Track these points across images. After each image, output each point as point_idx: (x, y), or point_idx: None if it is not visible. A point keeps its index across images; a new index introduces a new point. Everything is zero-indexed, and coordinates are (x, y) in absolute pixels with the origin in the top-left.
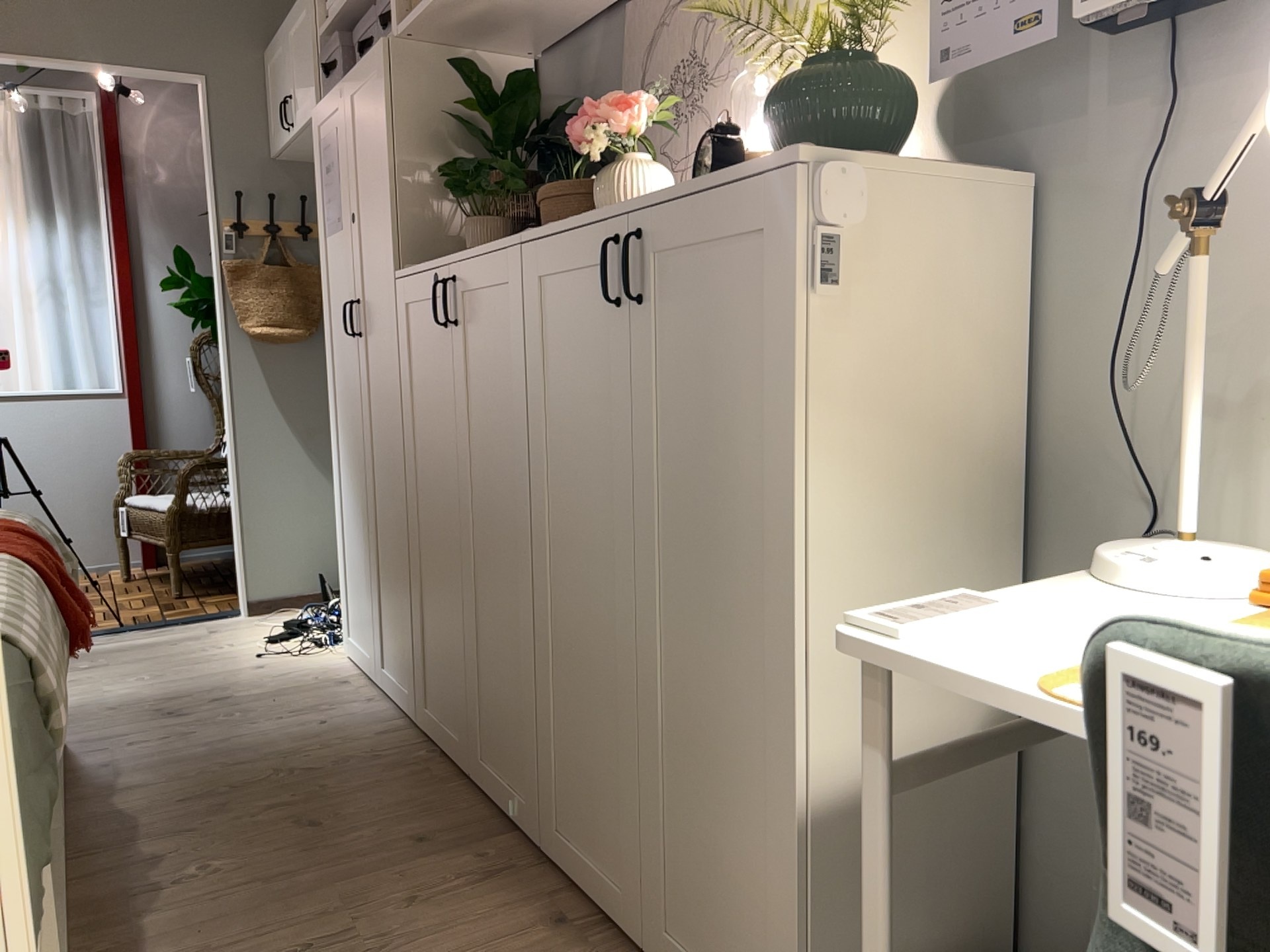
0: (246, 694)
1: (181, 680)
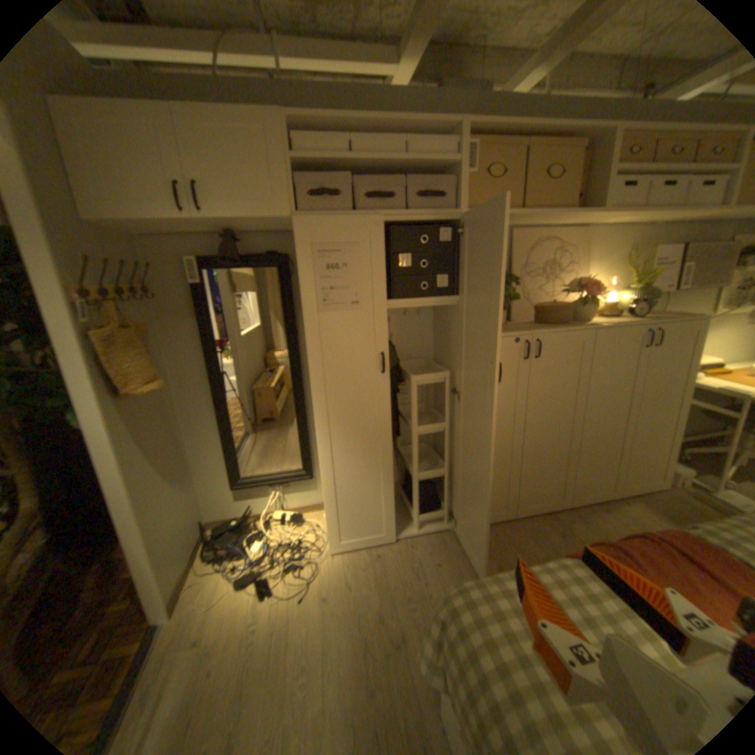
0: (375, 604)
1: (325, 650)
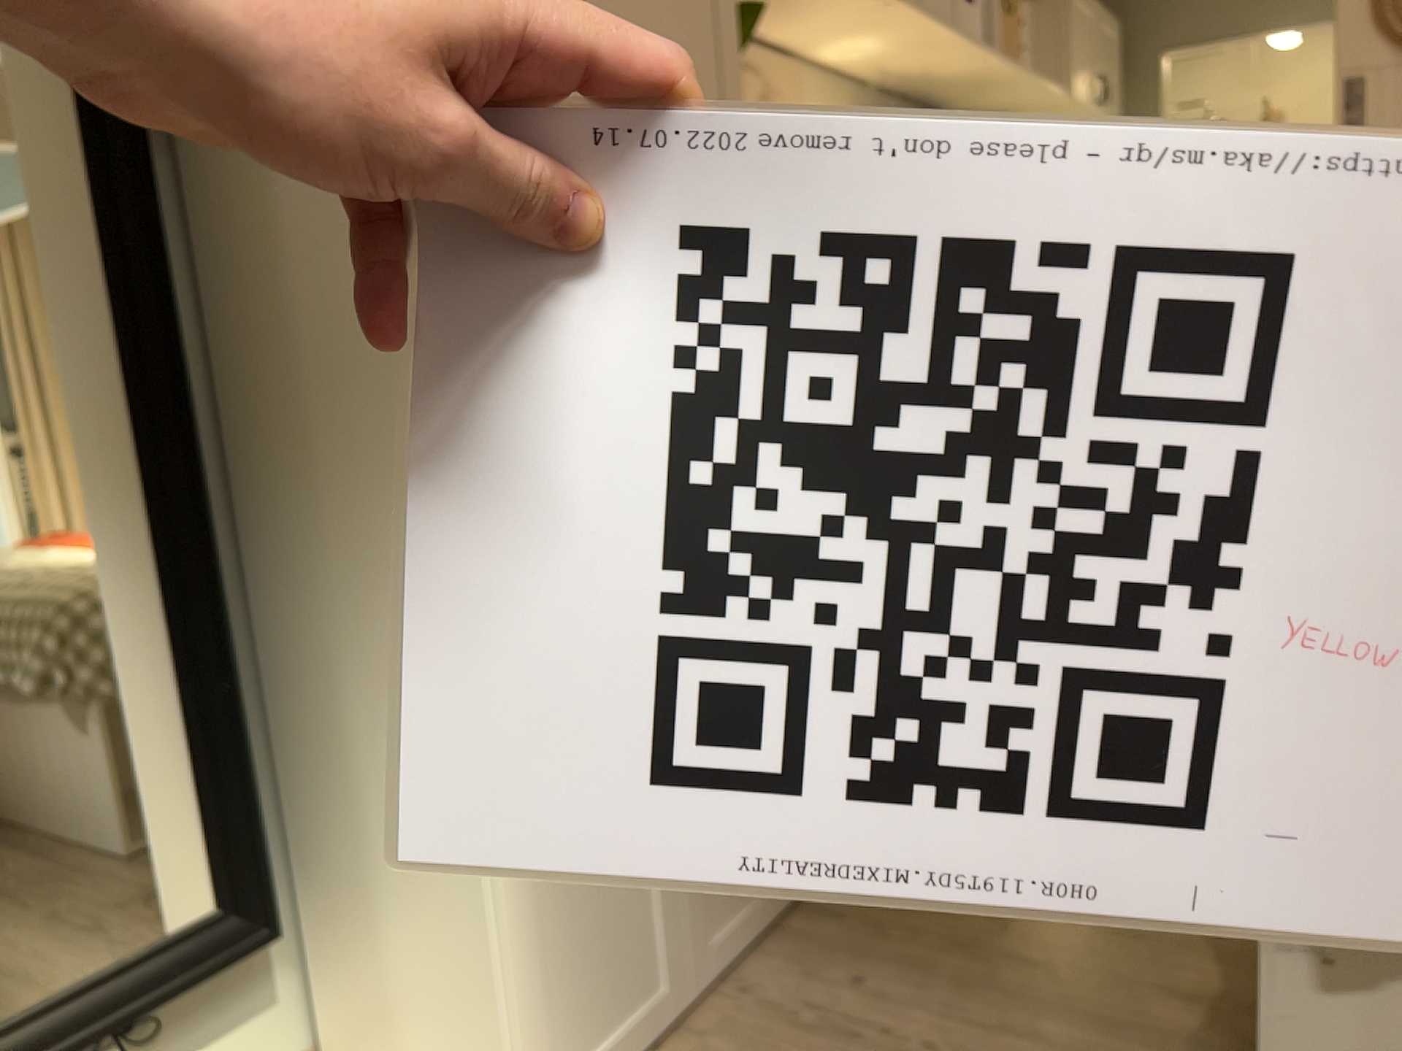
0: None
1: None
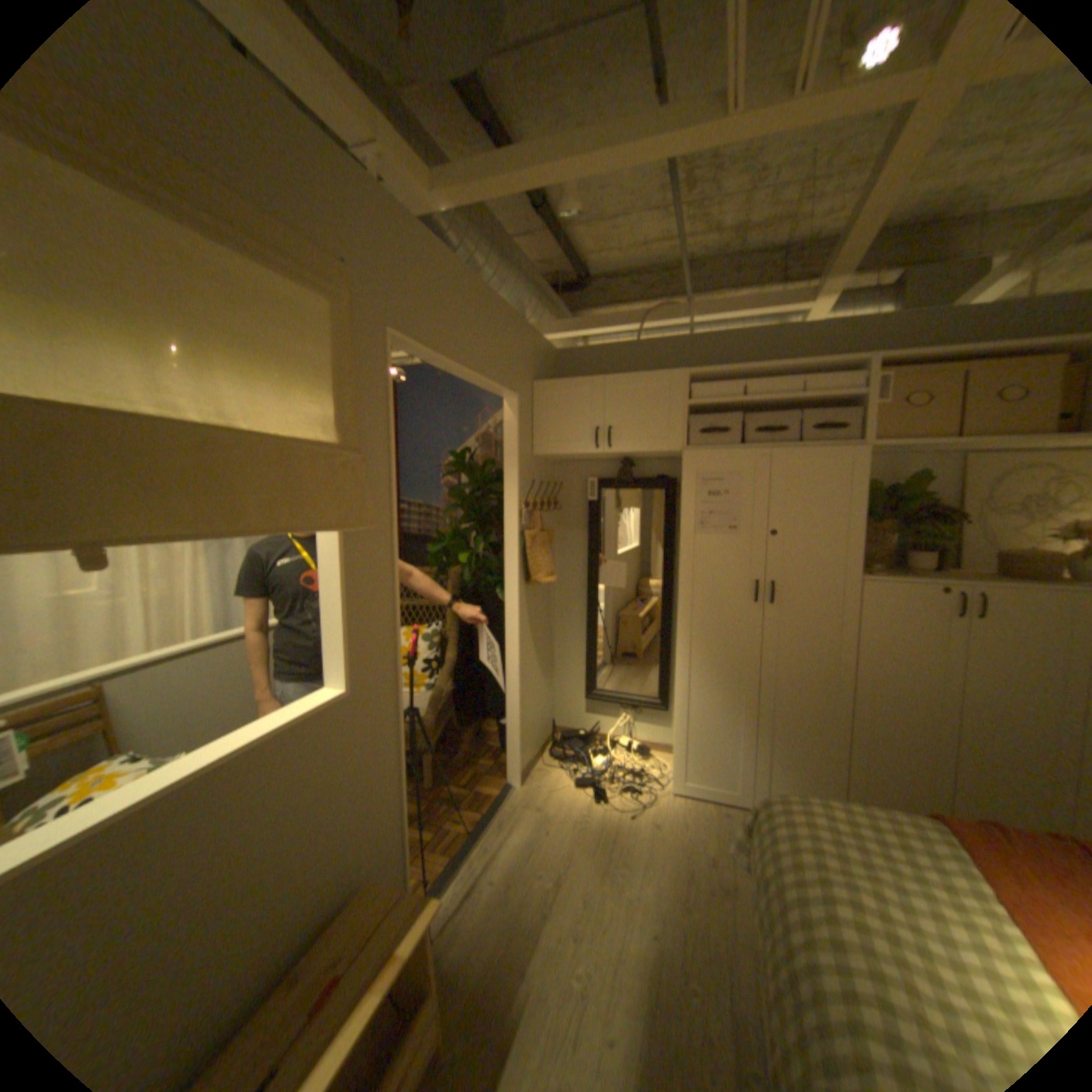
0: (711, 854)
1: (649, 865)
